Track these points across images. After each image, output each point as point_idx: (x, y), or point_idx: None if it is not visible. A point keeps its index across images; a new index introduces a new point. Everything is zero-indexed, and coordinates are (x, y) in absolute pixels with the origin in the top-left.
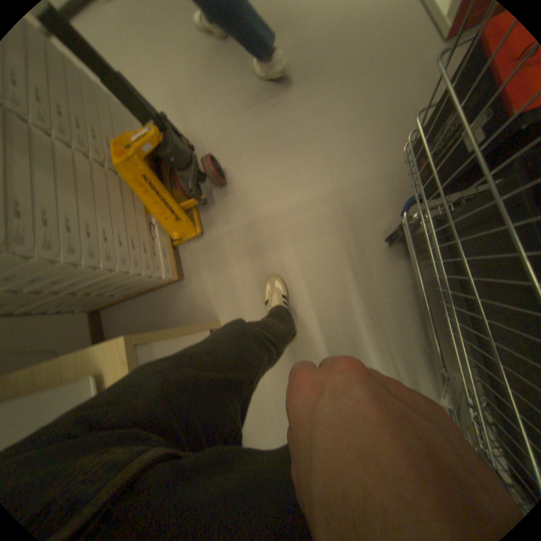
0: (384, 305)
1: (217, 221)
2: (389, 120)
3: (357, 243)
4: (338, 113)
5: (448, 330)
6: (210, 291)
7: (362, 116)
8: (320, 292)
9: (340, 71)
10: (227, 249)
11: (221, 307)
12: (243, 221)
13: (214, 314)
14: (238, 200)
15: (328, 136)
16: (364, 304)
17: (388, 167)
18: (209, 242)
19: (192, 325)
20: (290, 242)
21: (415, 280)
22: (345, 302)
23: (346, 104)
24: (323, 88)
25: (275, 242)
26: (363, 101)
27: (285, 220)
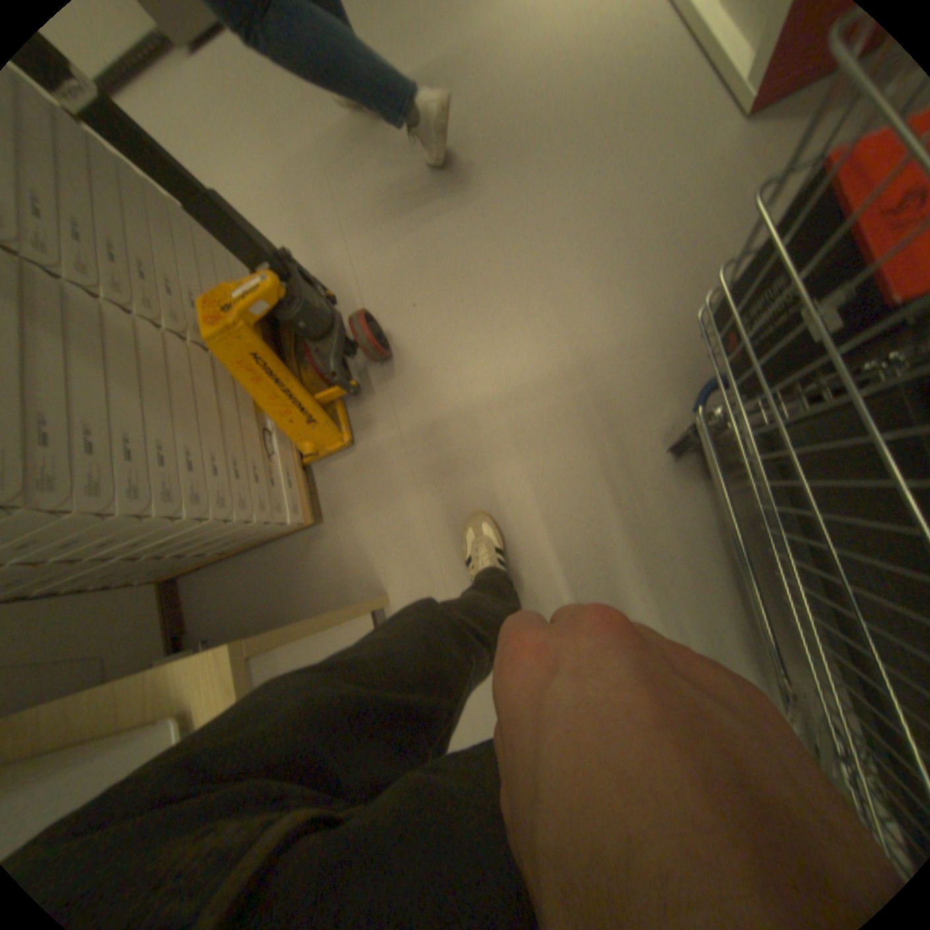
0: (671, 561)
1: (378, 422)
2: (662, 246)
3: (620, 454)
4: (575, 236)
5: (786, 603)
6: (369, 542)
7: (617, 241)
8: (559, 540)
9: (575, 167)
10: (396, 469)
11: (390, 570)
12: (421, 420)
13: (377, 583)
14: (412, 385)
15: (561, 274)
16: (637, 559)
17: (664, 325)
18: (365, 457)
19: (340, 604)
20: (505, 455)
21: (723, 516)
22: (605, 557)
23: (589, 222)
24: (549, 195)
25: (479, 455)
26: (616, 217)
27: (493, 417)
